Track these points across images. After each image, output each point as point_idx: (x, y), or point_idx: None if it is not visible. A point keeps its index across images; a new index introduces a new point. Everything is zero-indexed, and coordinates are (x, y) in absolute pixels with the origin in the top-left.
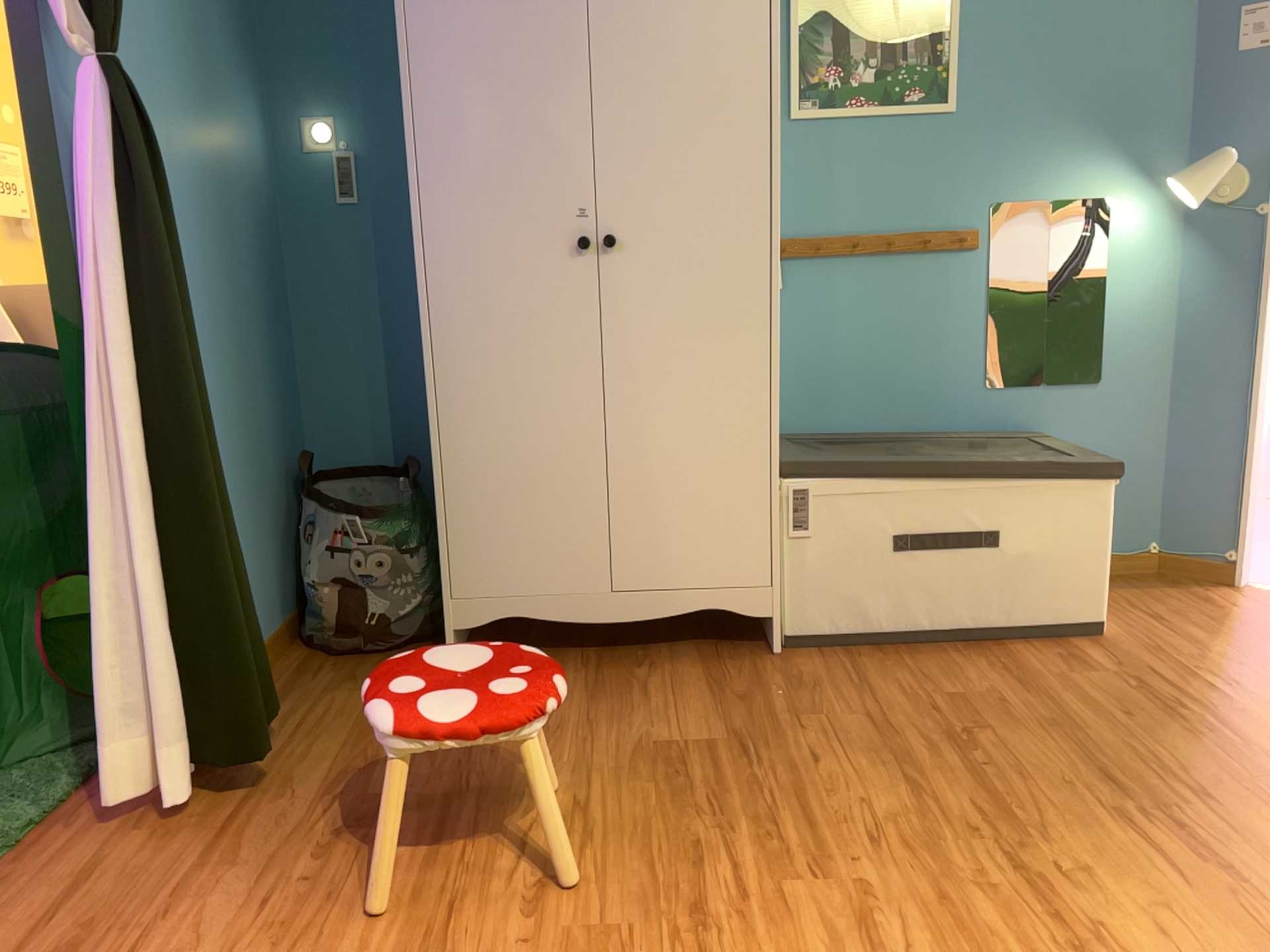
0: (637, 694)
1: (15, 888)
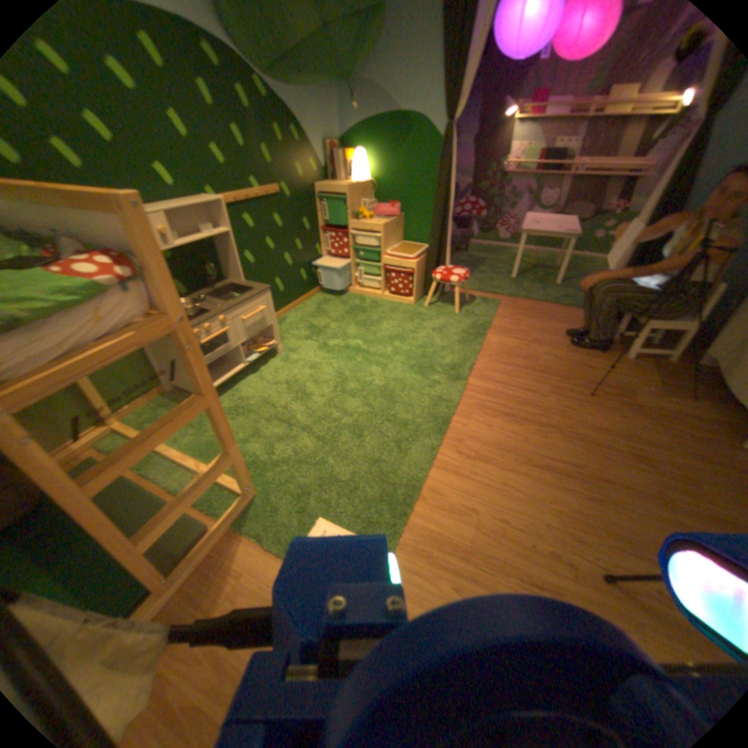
0: (674, 399)
1: (559, 310)
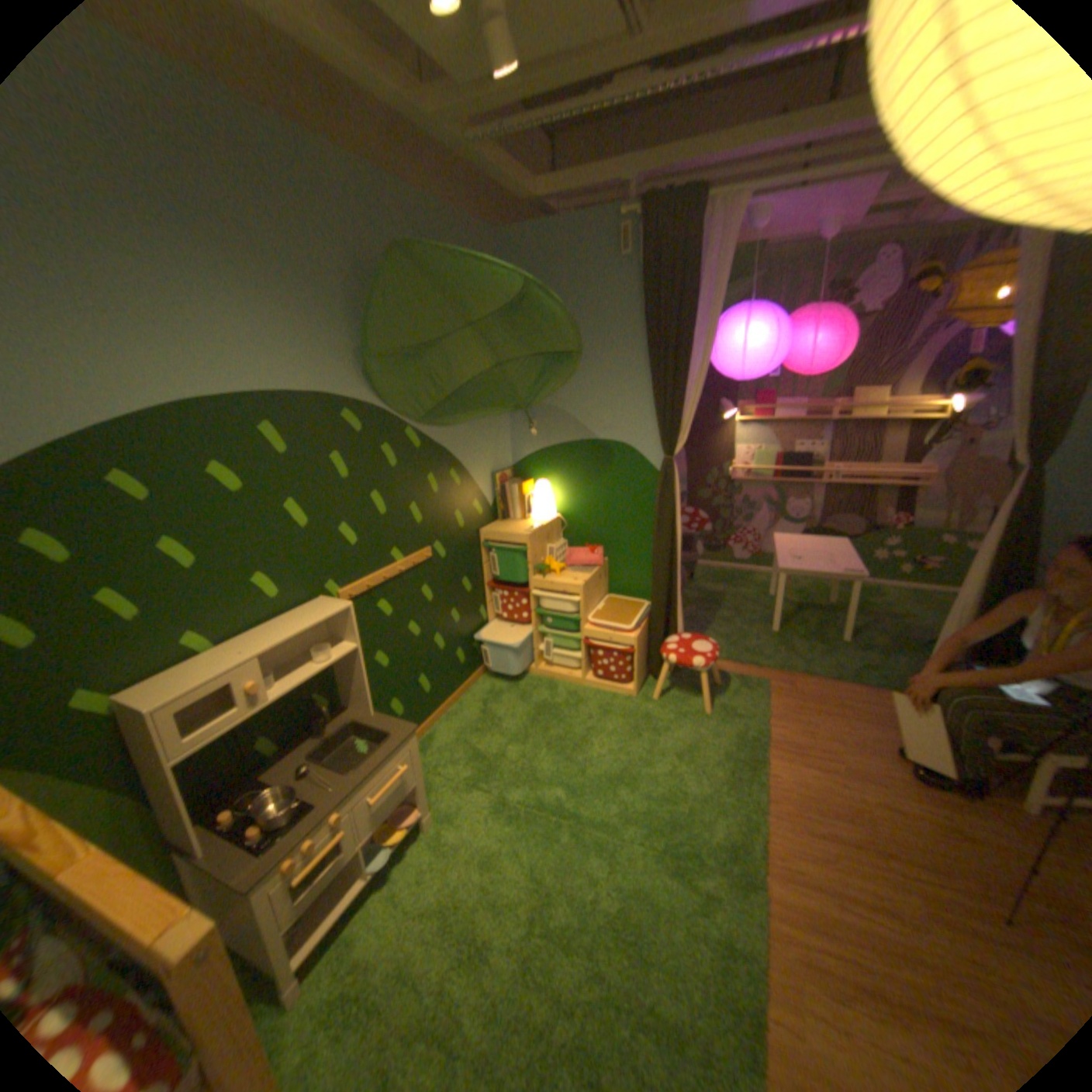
0: None
1: (874, 698)
